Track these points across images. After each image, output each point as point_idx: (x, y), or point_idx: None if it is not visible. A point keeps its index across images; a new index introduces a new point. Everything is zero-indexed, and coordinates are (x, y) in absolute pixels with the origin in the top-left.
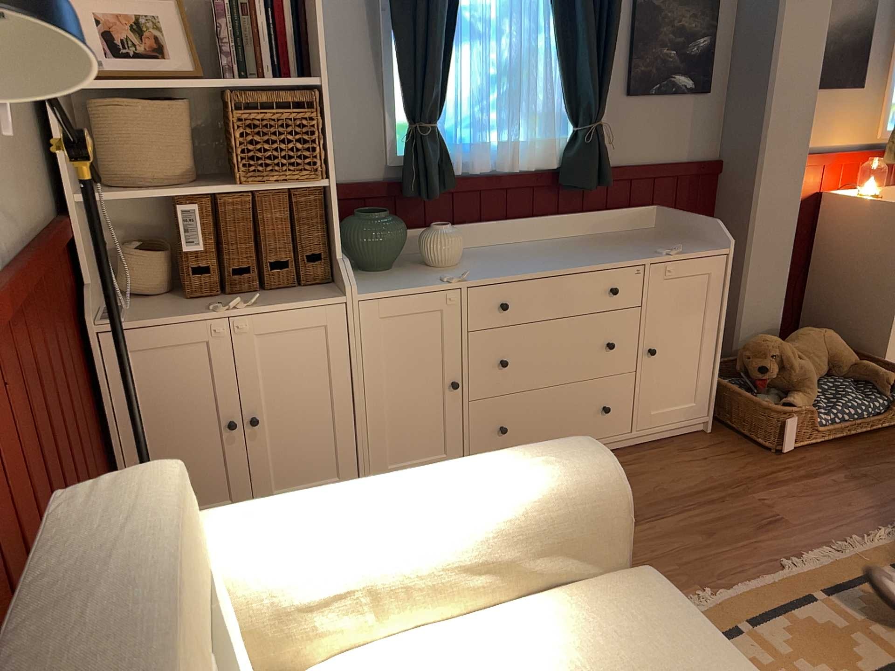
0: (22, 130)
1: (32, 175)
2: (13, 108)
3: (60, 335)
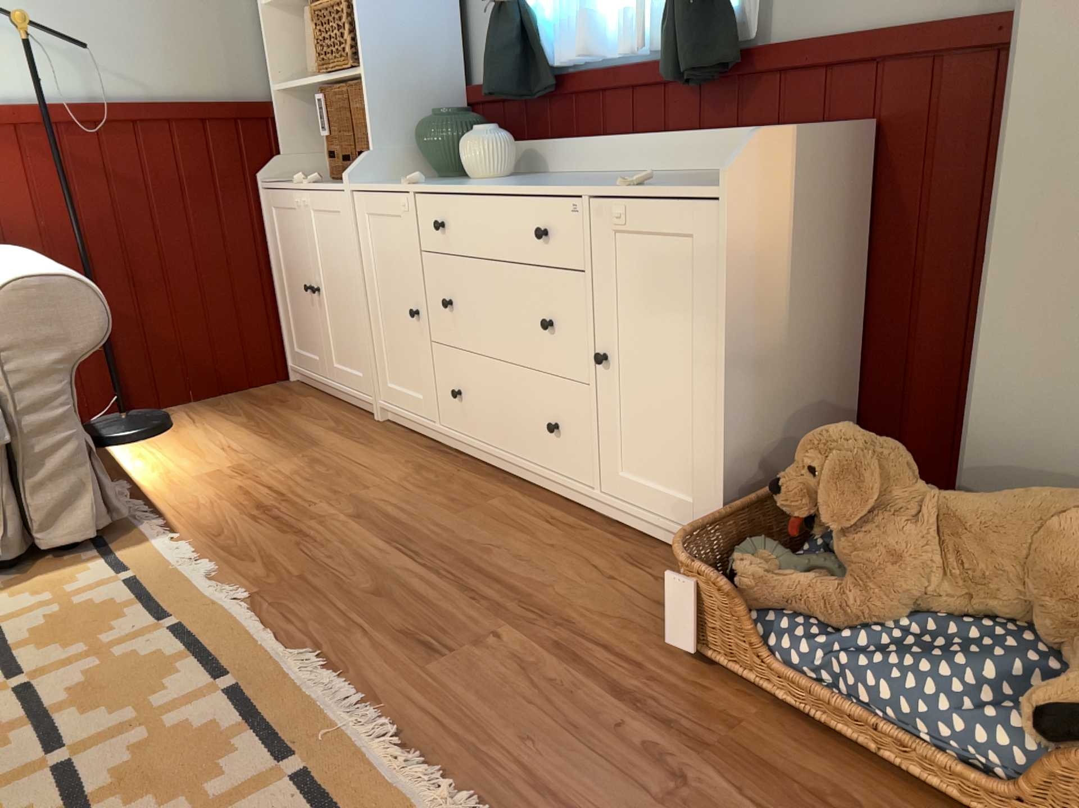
0: (219, 37)
1: (224, 68)
2: (202, 20)
3: (200, 175)
